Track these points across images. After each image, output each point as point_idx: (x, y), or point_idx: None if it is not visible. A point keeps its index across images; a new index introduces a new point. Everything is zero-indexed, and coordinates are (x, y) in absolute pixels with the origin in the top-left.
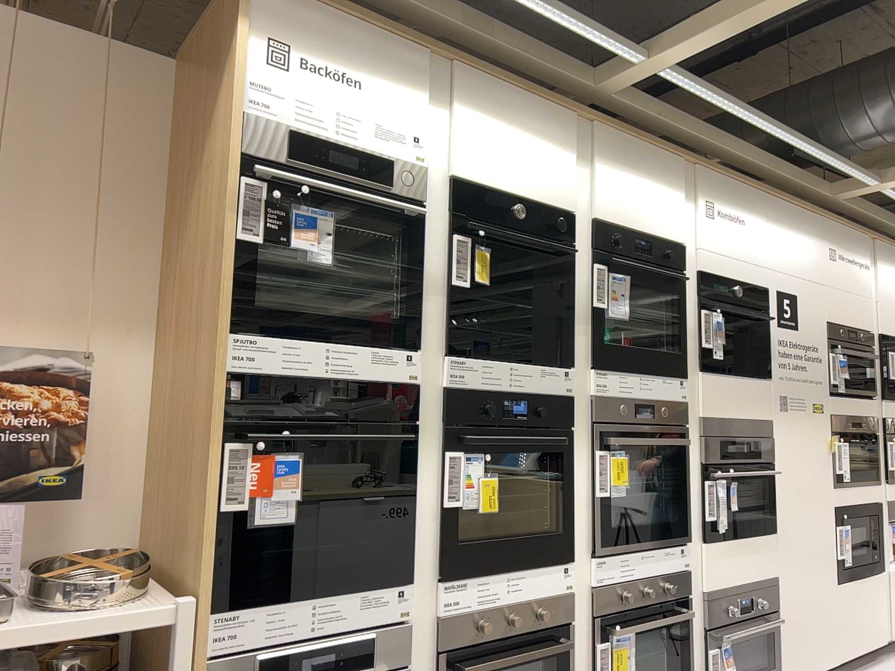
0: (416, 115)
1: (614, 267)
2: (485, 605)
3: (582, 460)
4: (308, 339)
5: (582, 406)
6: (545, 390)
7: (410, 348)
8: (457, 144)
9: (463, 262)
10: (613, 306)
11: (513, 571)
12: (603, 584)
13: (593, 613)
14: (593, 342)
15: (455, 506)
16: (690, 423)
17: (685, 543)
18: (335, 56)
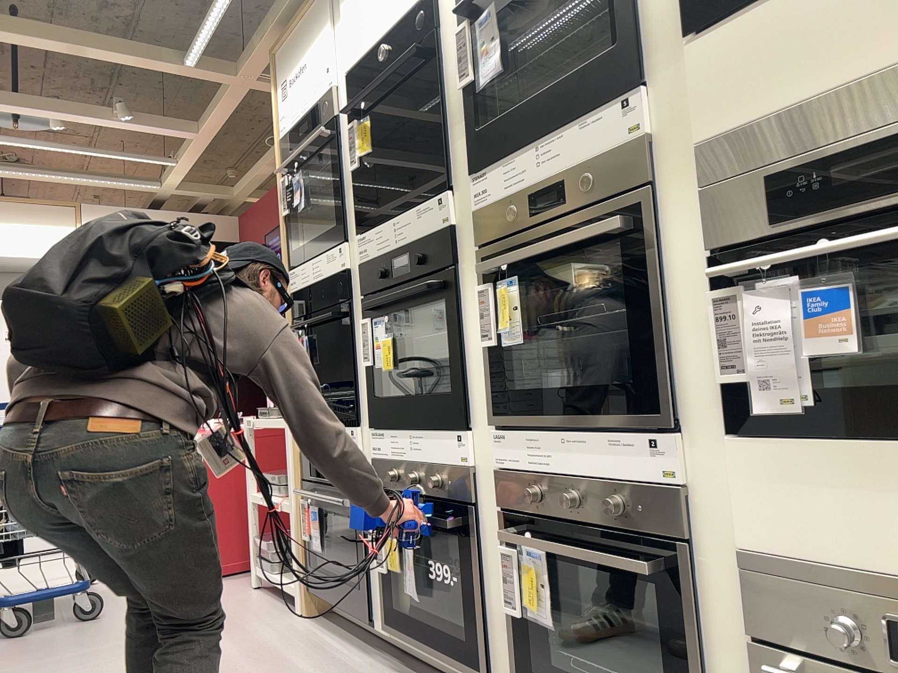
0: (324, 52)
1: (479, 10)
2: (396, 459)
3: (474, 302)
4: (306, 260)
5: (468, 231)
6: (420, 231)
7: (341, 241)
8: (343, 44)
9: (351, 147)
10: (483, 66)
11: (415, 431)
12: (505, 469)
13: (501, 505)
14: (468, 138)
15: (366, 365)
16: (673, 172)
17: (659, 427)
18: (296, 61)
